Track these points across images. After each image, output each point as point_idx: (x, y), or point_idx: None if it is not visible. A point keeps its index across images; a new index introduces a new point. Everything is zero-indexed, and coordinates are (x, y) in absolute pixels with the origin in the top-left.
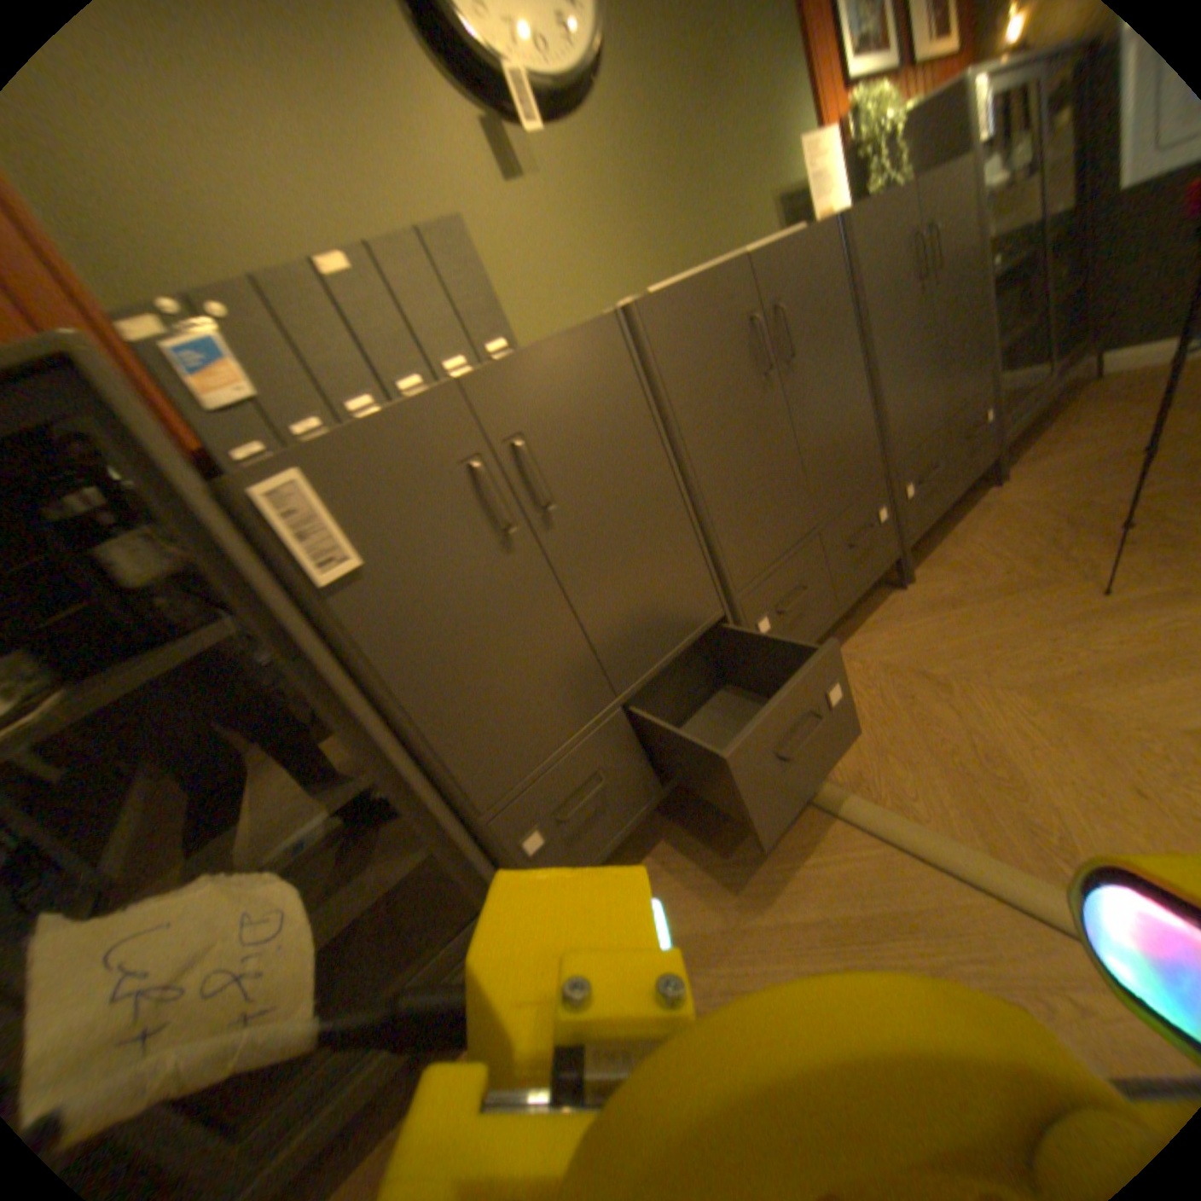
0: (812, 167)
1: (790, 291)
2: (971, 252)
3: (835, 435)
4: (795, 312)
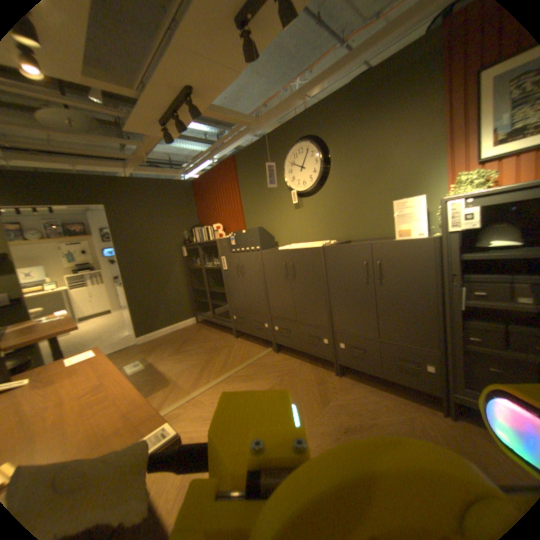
0: (397, 212)
1: (298, 260)
2: (420, 280)
3: (308, 302)
4: (299, 266)
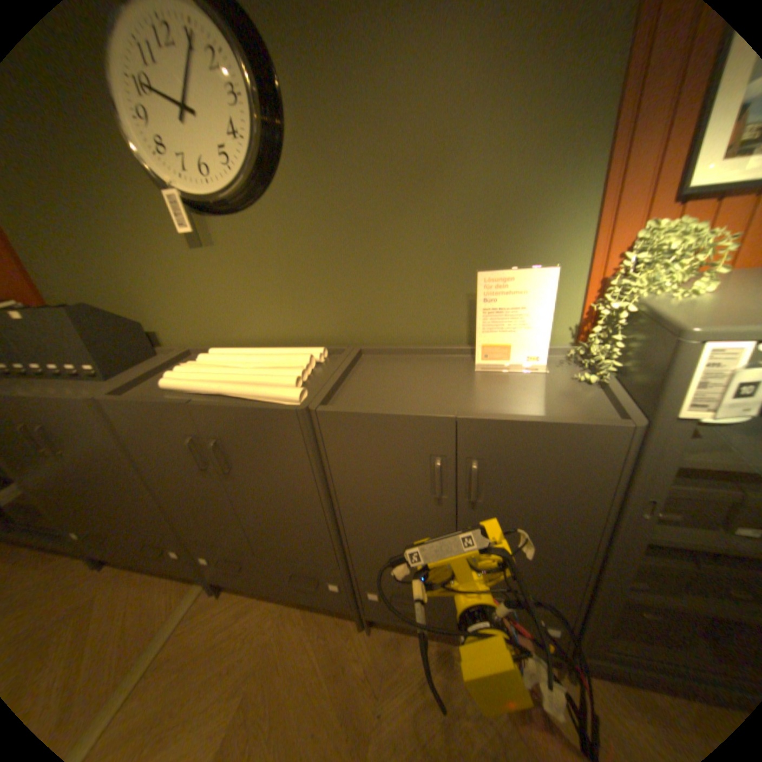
0: (482, 303)
1: (229, 437)
2: (568, 511)
3: (276, 525)
4: (234, 449)
